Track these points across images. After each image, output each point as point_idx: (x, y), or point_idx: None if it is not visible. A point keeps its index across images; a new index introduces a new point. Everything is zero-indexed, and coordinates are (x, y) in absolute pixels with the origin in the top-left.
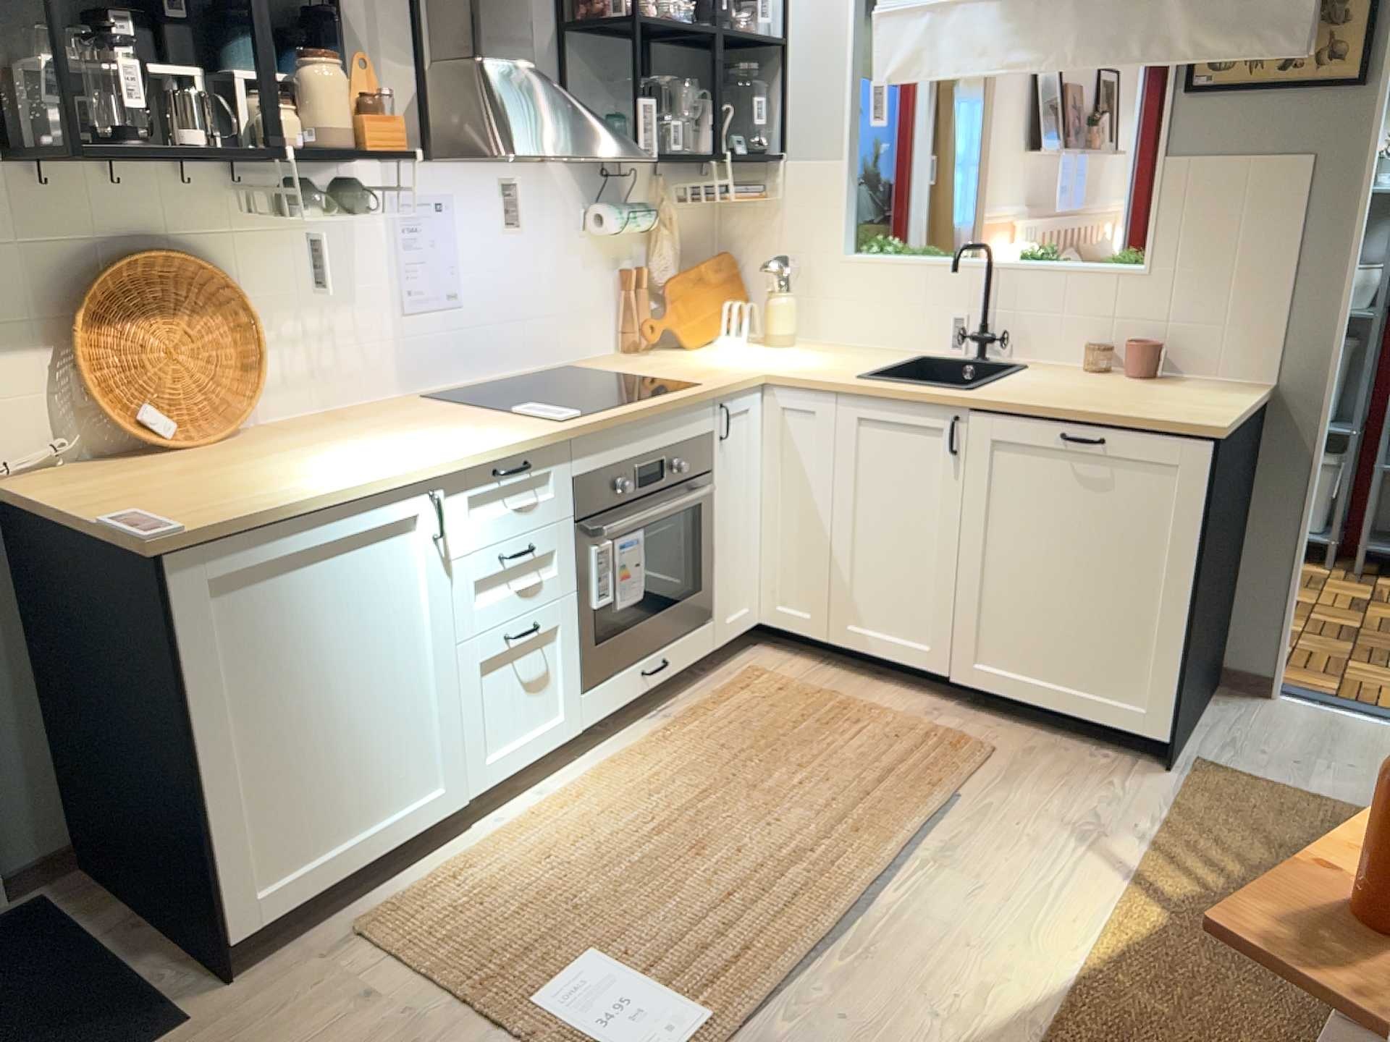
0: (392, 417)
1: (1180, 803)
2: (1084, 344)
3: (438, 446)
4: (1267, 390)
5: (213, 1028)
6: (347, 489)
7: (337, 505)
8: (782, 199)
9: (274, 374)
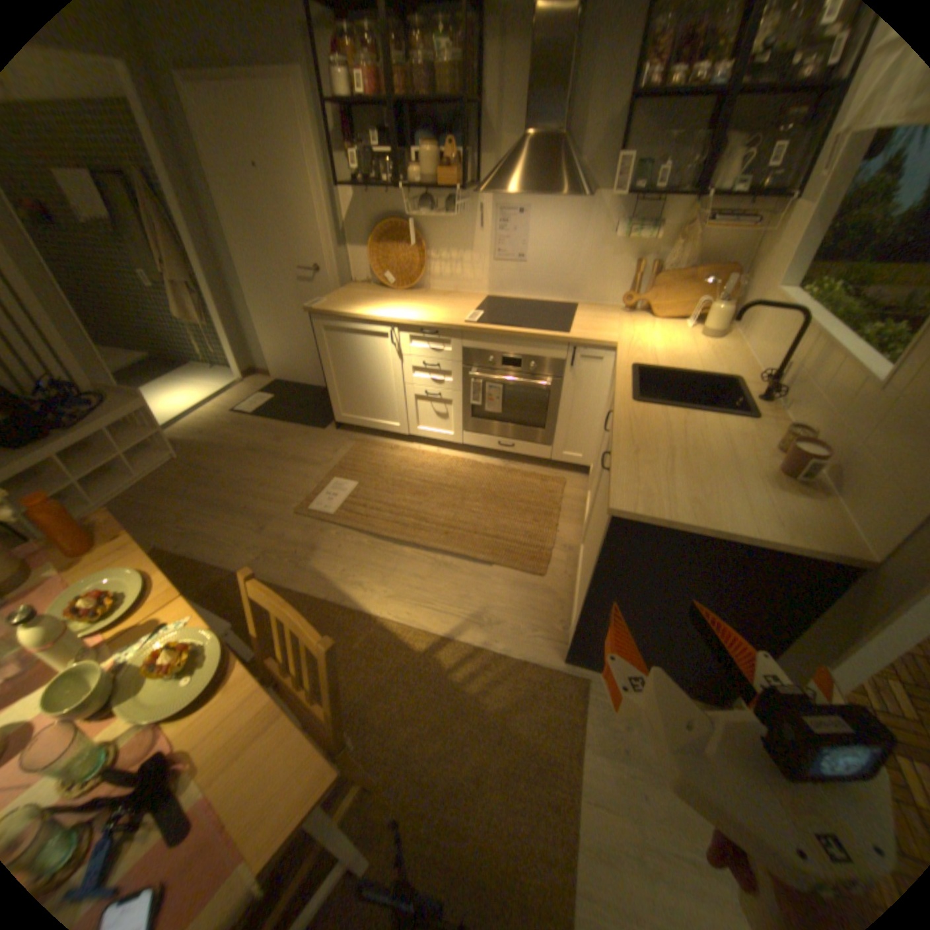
0: (455, 300)
1: (525, 662)
2: (815, 427)
3: (417, 313)
4: (838, 555)
5: (322, 433)
6: (359, 314)
7: (359, 318)
8: (777, 232)
9: (436, 271)
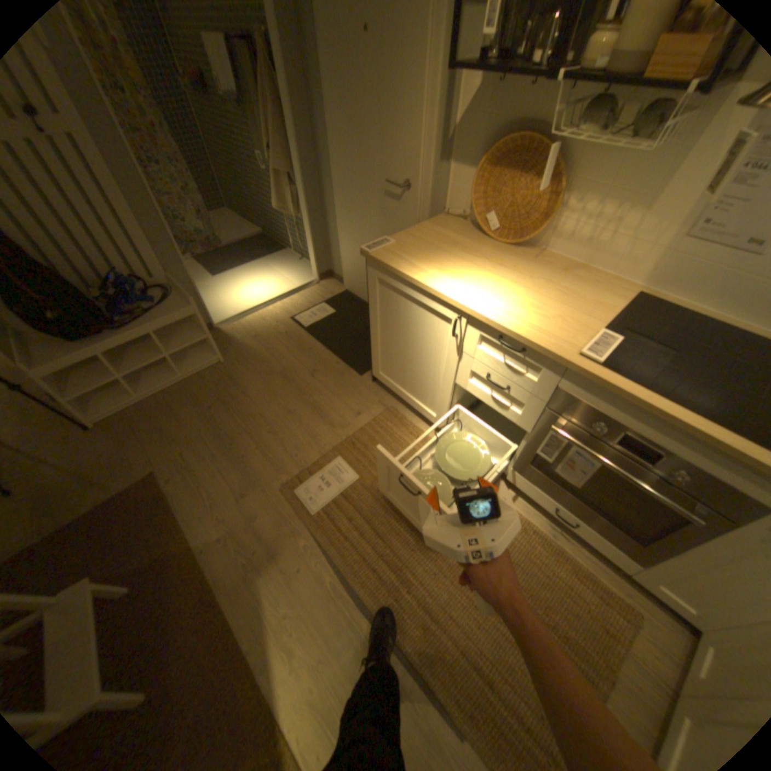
0: (581, 285)
1: None
2: None
3: (507, 303)
4: None
5: (357, 381)
6: (422, 283)
7: (421, 286)
8: None
9: (569, 227)
